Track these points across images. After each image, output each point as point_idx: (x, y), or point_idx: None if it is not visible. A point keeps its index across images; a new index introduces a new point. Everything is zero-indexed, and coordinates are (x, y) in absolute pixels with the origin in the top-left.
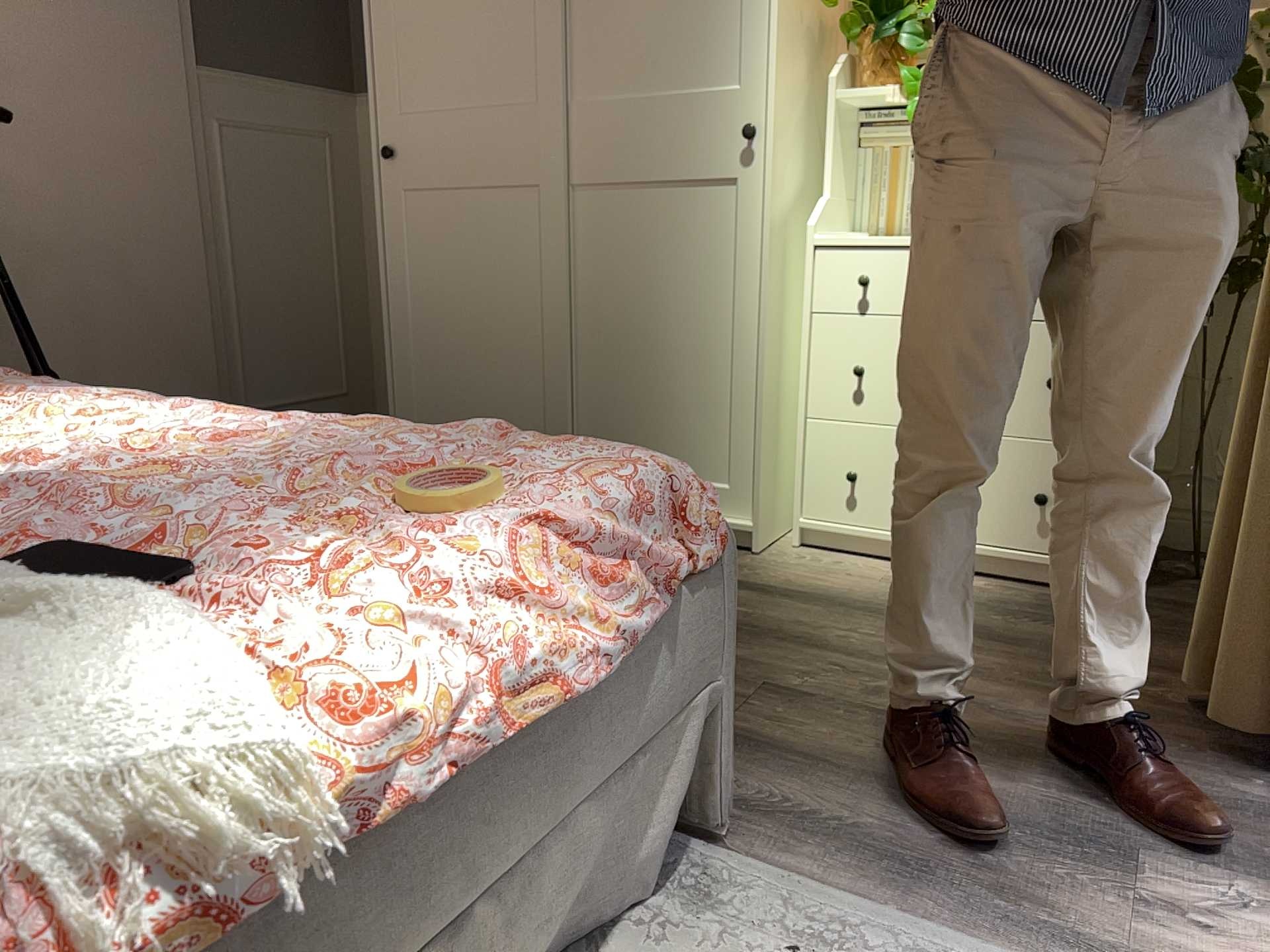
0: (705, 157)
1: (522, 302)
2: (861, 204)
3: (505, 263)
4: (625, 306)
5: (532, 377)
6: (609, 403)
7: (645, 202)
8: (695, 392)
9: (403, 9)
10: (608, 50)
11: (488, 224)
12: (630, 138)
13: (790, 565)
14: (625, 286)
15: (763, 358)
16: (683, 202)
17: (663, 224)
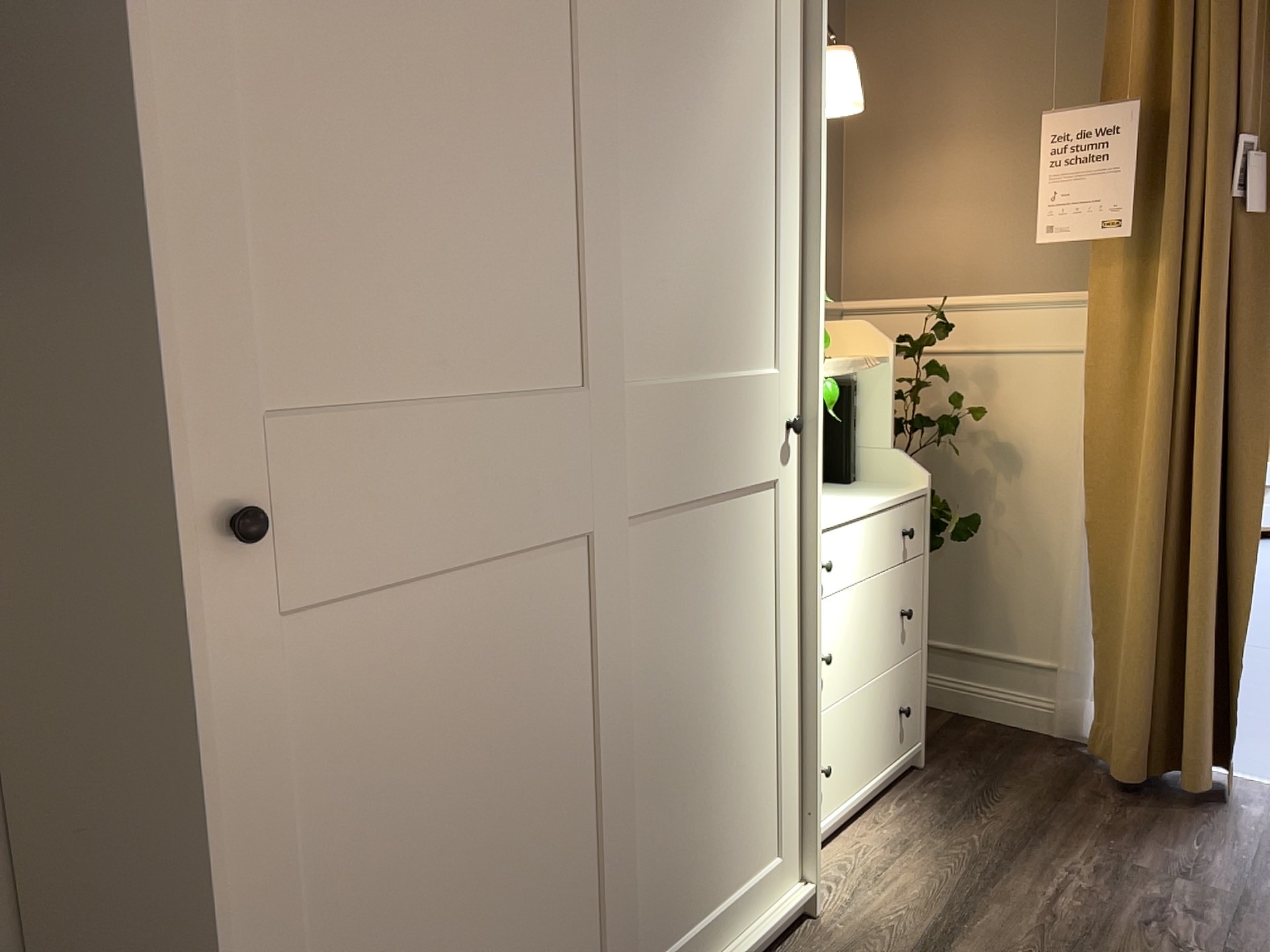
0: (756, 456)
1: (561, 756)
2: None
3: (530, 696)
4: (680, 688)
5: (578, 886)
6: (664, 848)
7: (699, 528)
8: (748, 763)
9: (267, 128)
10: (656, 305)
11: (497, 629)
12: (687, 437)
13: (849, 900)
14: (680, 657)
15: (817, 683)
16: (735, 518)
17: (718, 552)
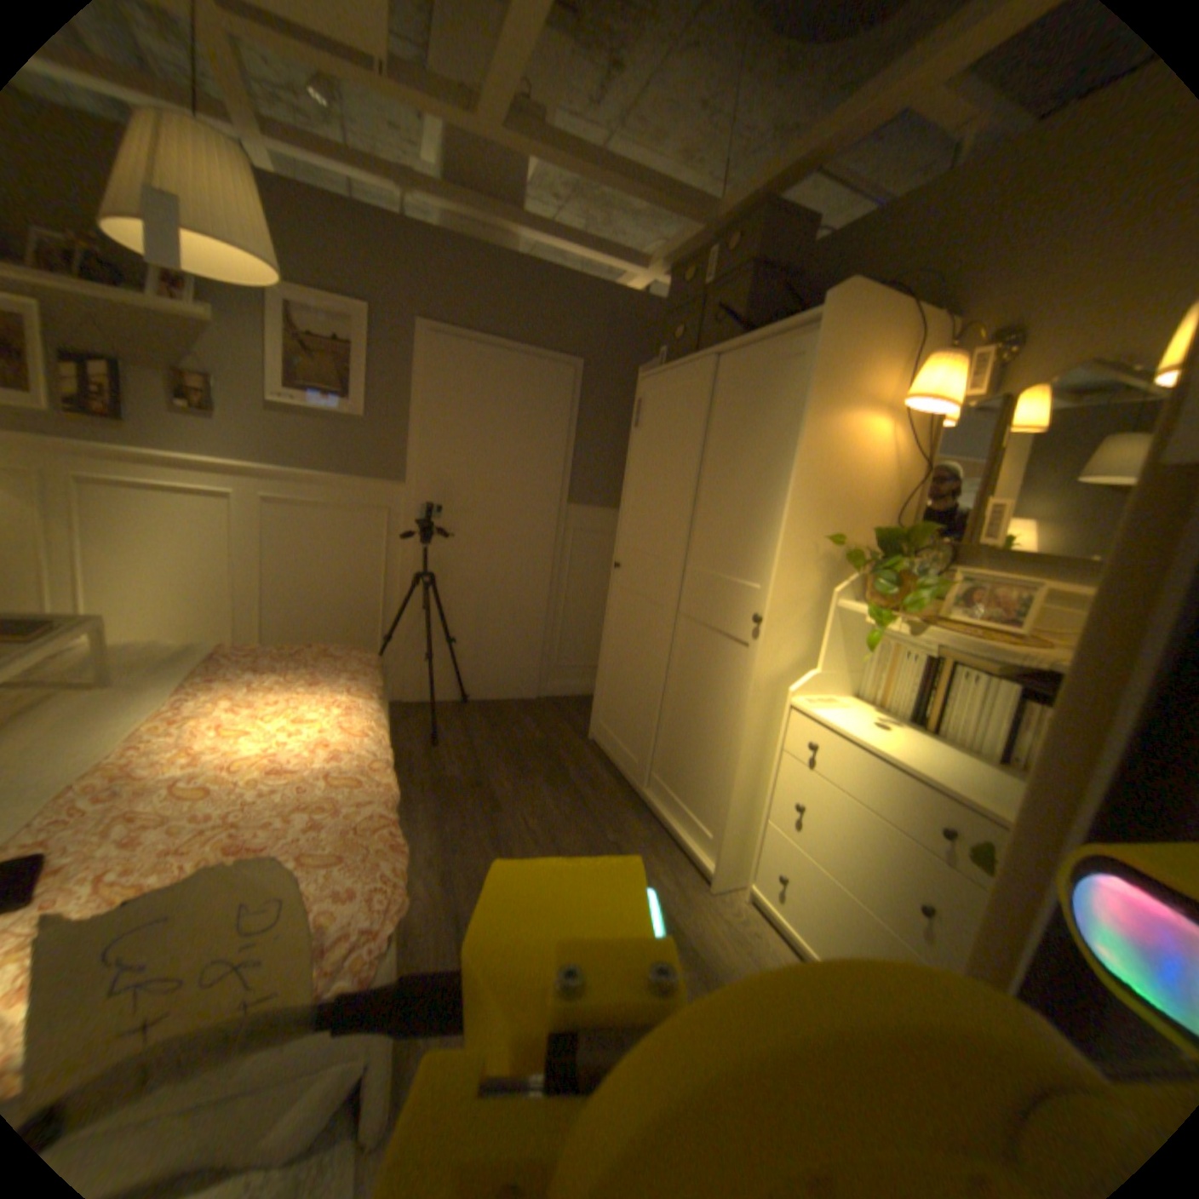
0: (736, 622)
1: (646, 667)
2: (867, 675)
3: (645, 642)
4: (687, 693)
5: (643, 711)
6: (671, 745)
7: (706, 636)
8: (707, 764)
9: (635, 493)
10: (707, 541)
11: (643, 617)
12: (706, 595)
13: (723, 914)
14: (690, 681)
15: (737, 767)
16: (723, 645)
17: (712, 653)
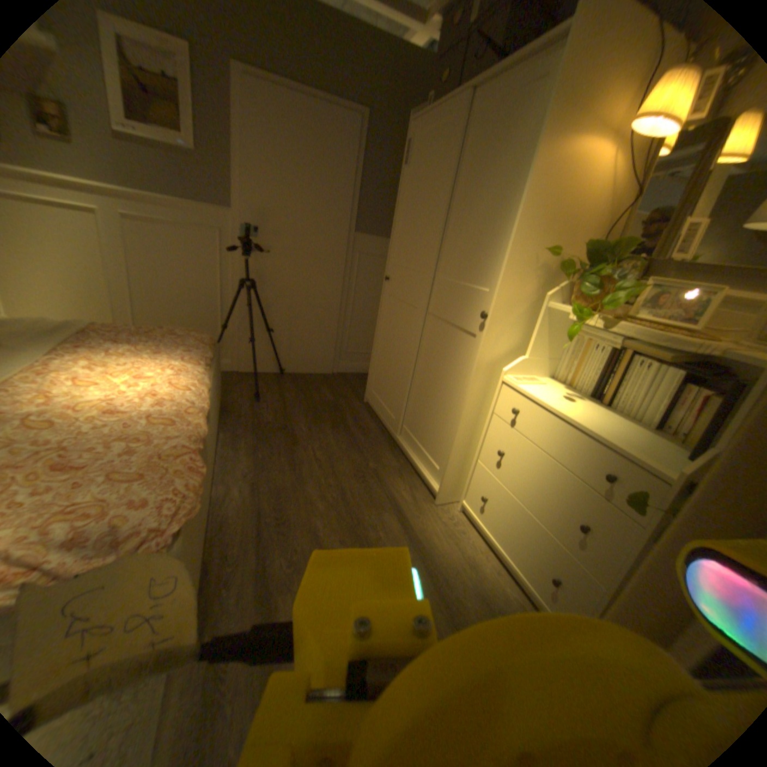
0: (468, 319)
1: (403, 353)
2: (562, 362)
3: (403, 335)
4: (429, 371)
5: (399, 383)
6: (416, 407)
7: (446, 330)
8: (439, 421)
9: (402, 220)
10: (452, 255)
11: (402, 317)
12: (448, 299)
13: (441, 519)
14: (431, 363)
15: (459, 424)
16: (457, 336)
17: (449, 343)
